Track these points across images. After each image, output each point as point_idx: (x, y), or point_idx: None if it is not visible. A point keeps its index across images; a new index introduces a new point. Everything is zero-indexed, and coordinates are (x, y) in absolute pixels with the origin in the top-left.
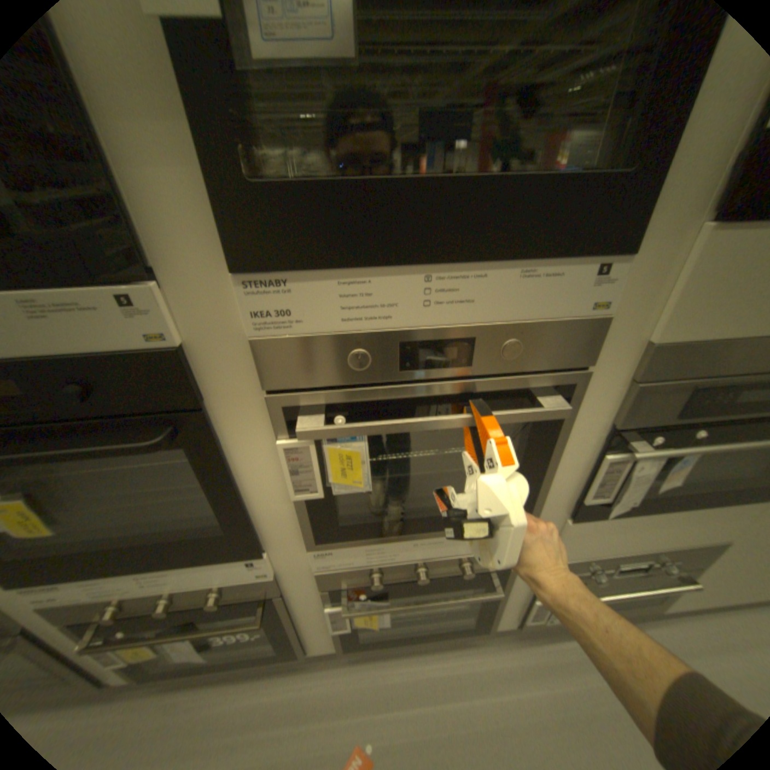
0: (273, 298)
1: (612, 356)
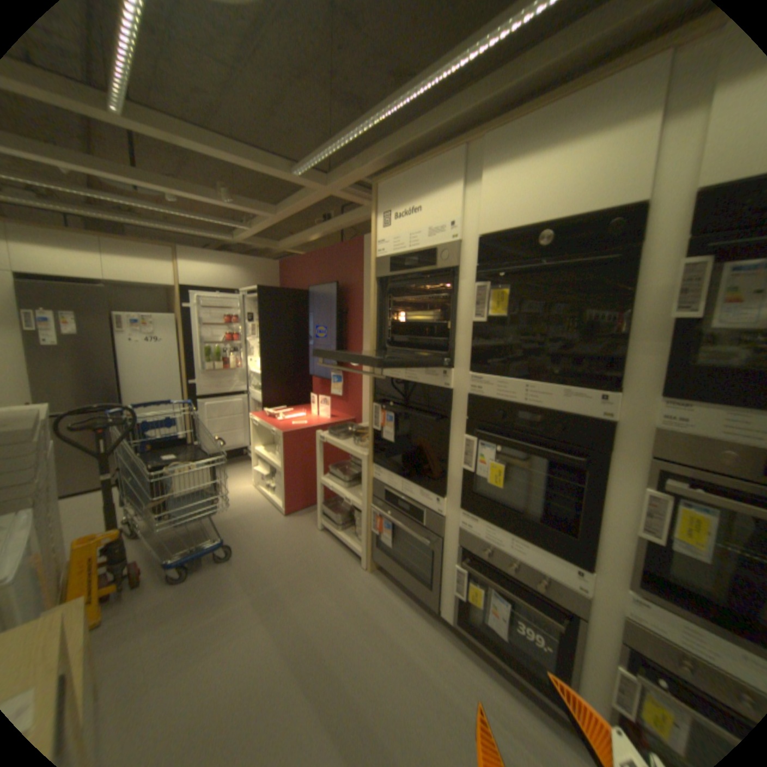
0: (681, 412)
1: None
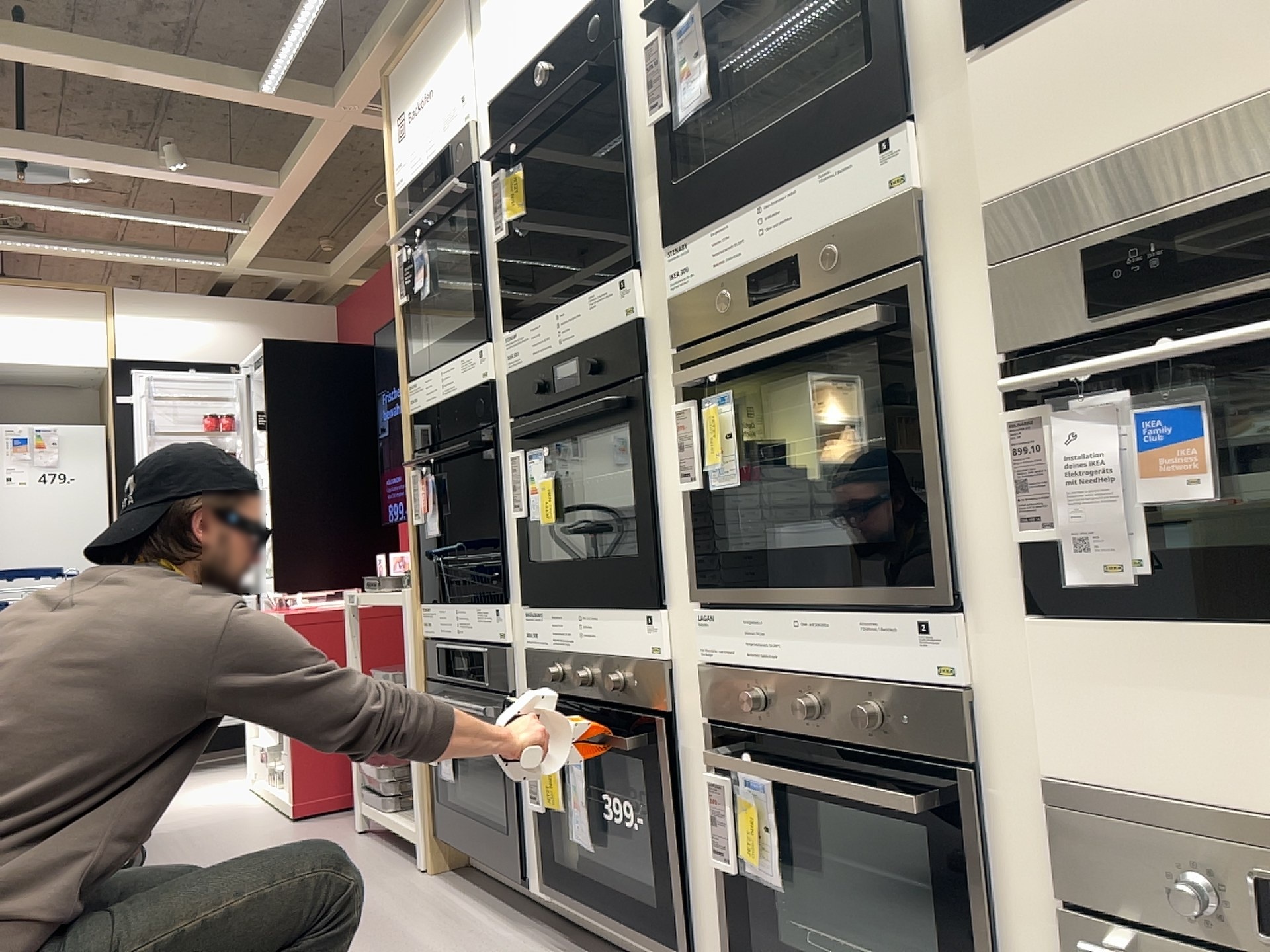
0: (679, 261)
1: (951, 244)
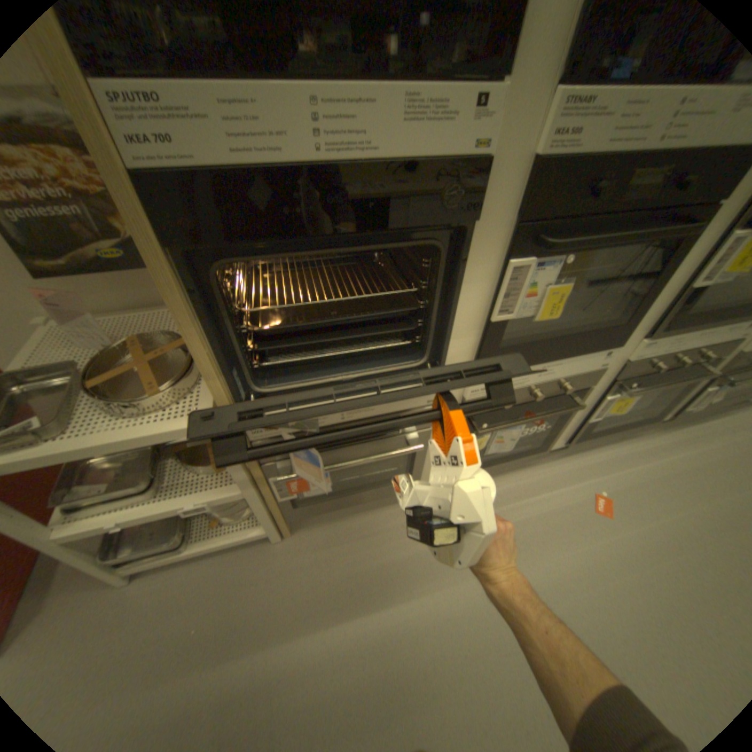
0: None
1: None
